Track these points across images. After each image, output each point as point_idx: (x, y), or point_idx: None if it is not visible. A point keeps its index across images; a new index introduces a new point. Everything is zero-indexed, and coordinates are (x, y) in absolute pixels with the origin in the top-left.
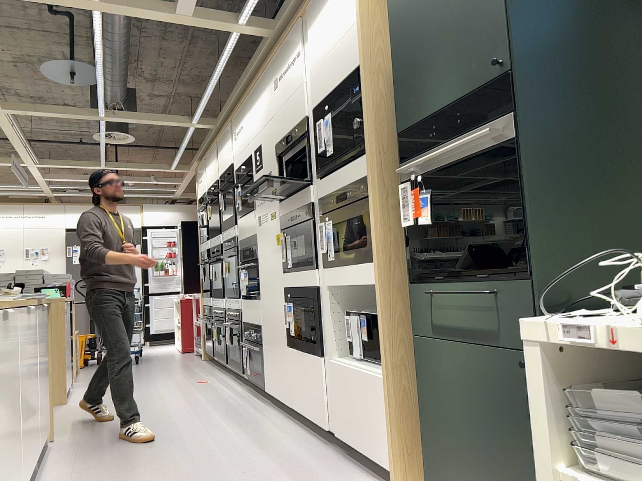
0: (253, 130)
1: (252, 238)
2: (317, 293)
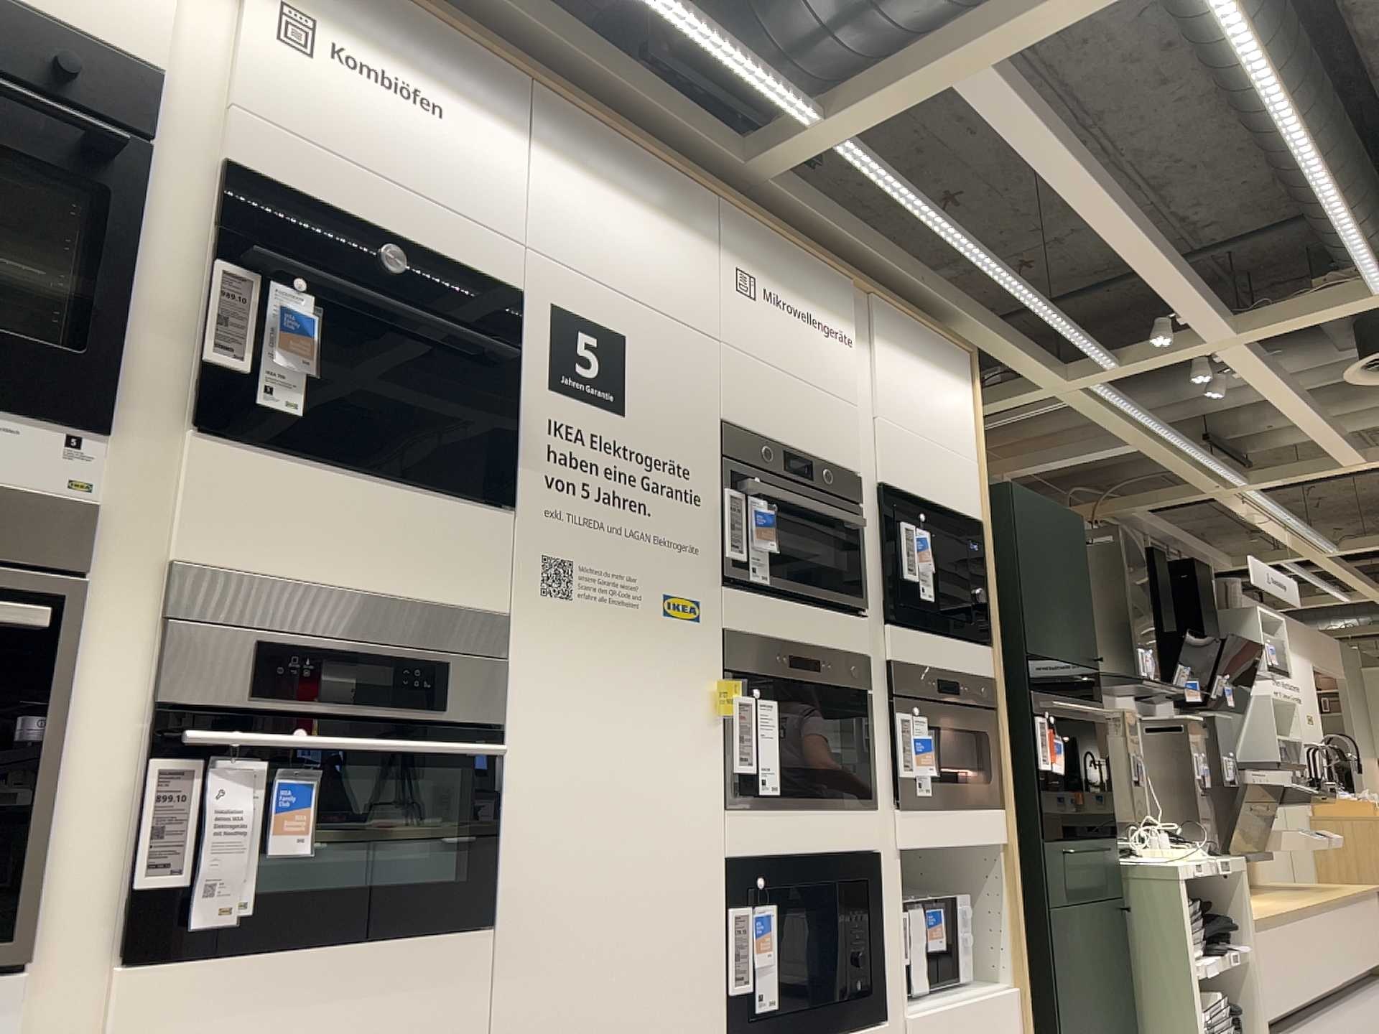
0: (556, 231)
1: (458, 622)
2: (876, 864)
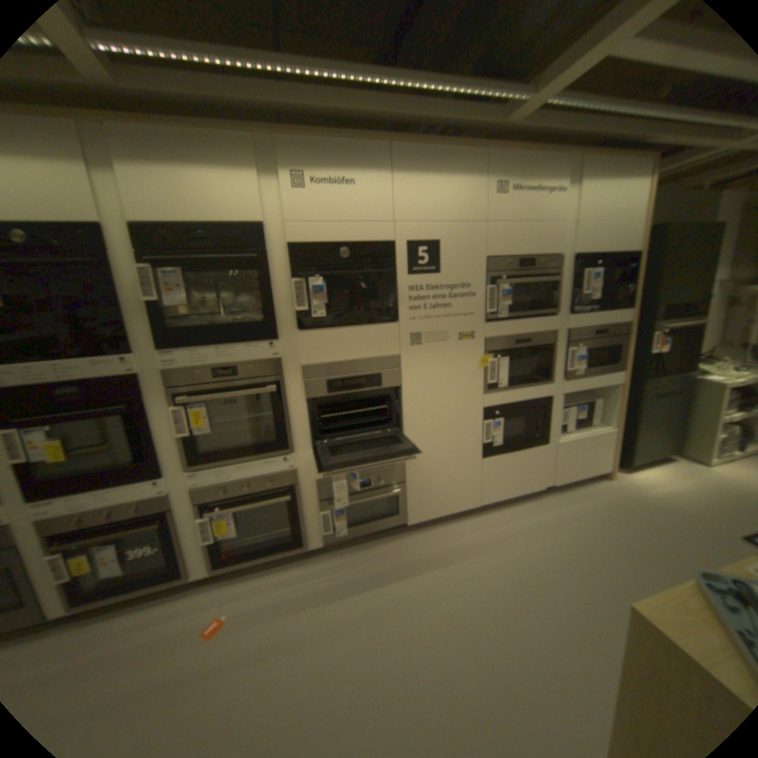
0: (407, 209)
1: (383, 361)
2: (551, 400)
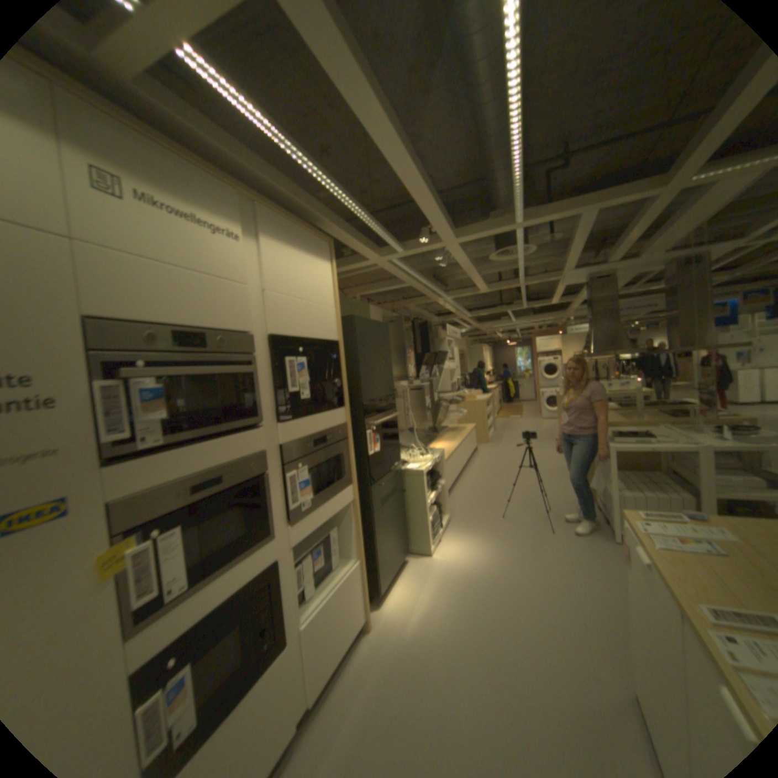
0: None
1: None
2: (274, 569)
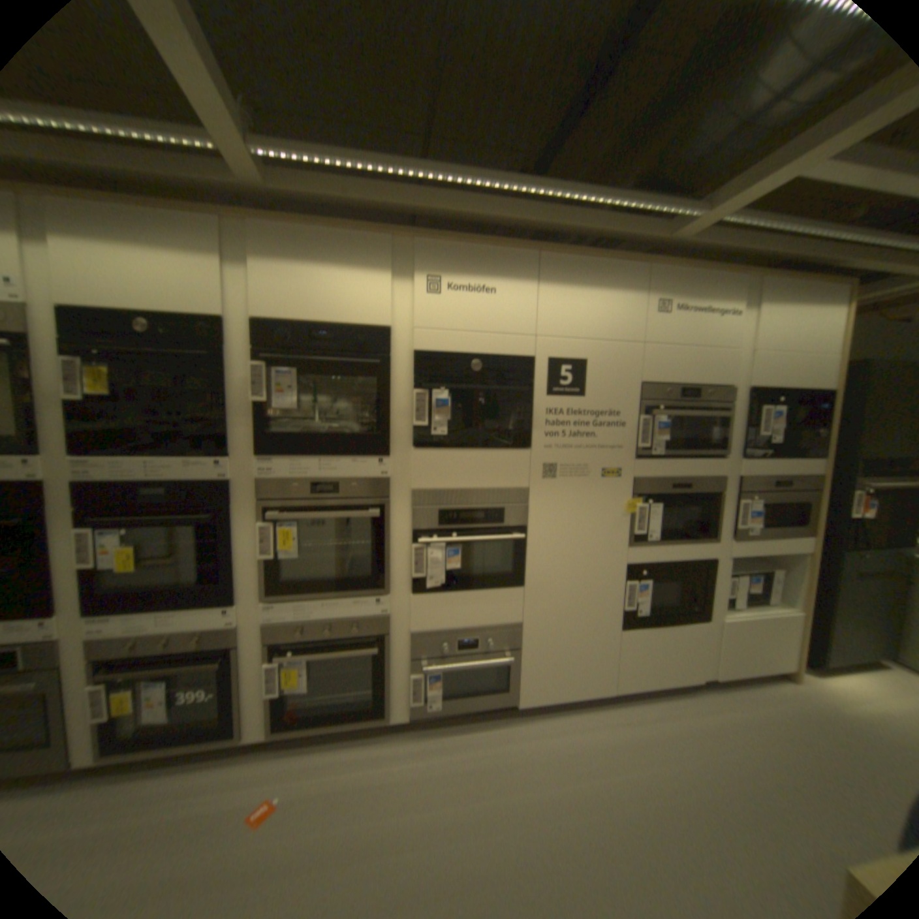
0: (551, 323)
1: (508, 493)
2: (715, 565)
